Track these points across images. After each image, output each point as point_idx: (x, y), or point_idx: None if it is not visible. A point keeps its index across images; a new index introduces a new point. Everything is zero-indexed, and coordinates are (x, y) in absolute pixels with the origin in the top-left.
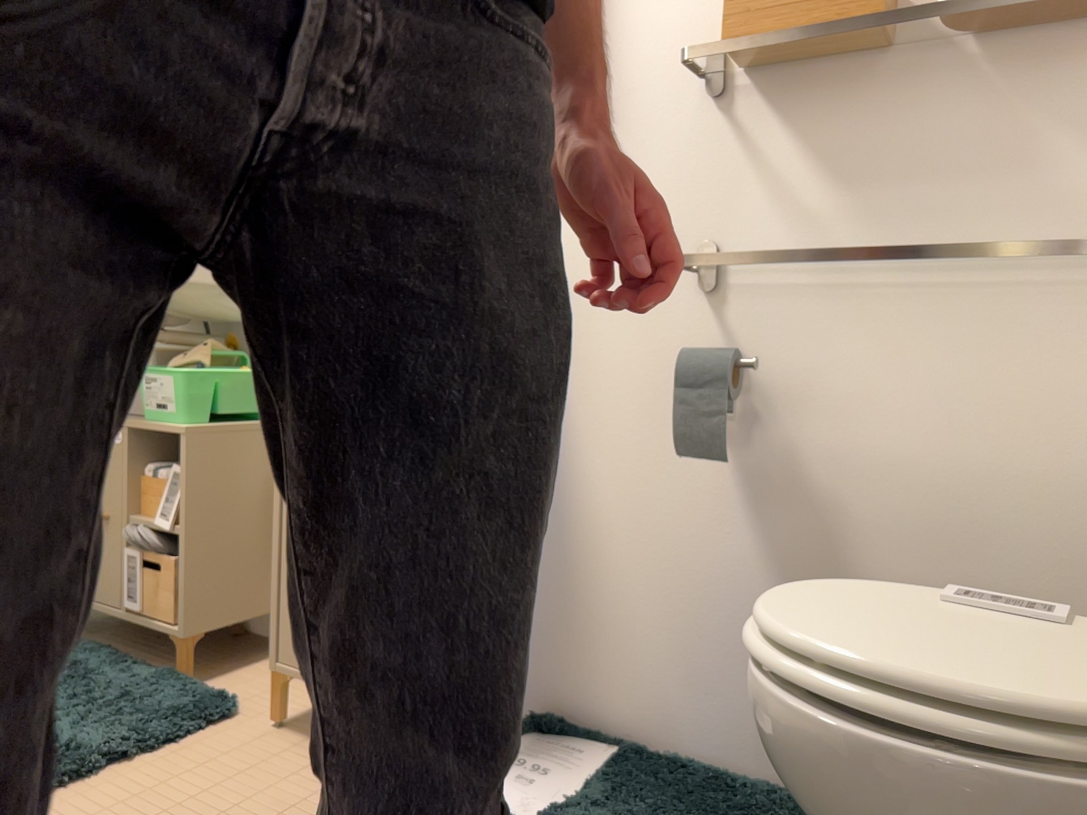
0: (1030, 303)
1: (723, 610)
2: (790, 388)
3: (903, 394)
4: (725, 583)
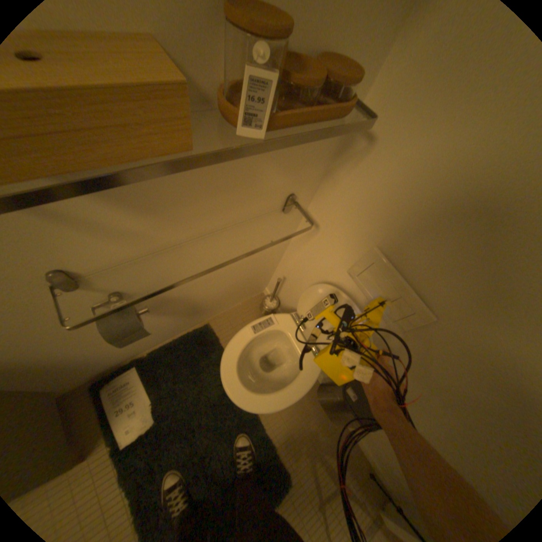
0: (252, 226)
1: (152, 330)
2: (155, 286)
3: (206, 265)
4: (149, 328)
